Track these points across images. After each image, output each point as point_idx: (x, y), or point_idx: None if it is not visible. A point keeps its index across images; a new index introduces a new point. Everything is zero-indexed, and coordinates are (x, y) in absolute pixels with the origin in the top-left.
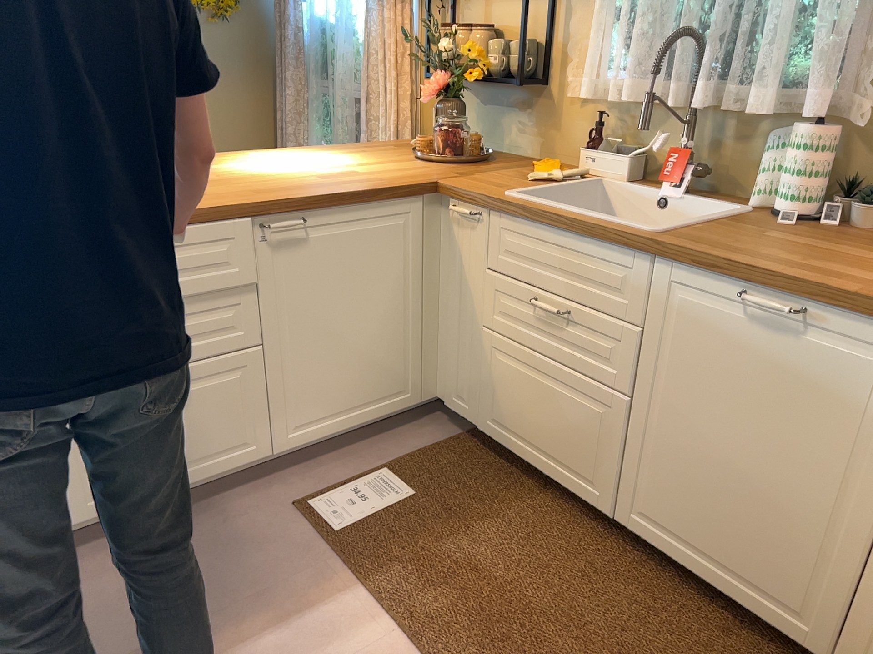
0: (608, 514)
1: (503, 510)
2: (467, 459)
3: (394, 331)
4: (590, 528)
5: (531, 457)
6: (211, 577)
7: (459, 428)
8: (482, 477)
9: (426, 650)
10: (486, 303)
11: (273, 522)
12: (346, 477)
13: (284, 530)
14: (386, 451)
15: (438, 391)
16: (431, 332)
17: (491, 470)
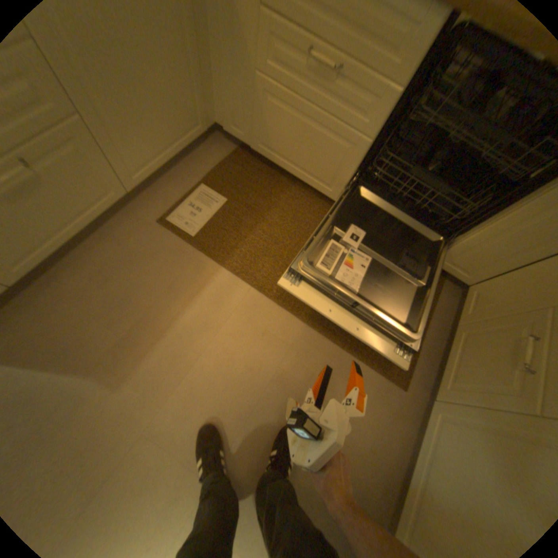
0: (334, 200)
1: (277, 201)
2: (246, 167)
3: (181, 74)
4: (321, 204)
5: (289, 168)
6: (132, 285)
7: (233, 143)
8: (259, 179)
9: (268, 294)
10: (259, 46)
11: (151, 238)
12: (180, 194)
13: (160, 242)
14: (197, 169)
15: (216, 118)
16: (206, 70)
17: (262, 174)
